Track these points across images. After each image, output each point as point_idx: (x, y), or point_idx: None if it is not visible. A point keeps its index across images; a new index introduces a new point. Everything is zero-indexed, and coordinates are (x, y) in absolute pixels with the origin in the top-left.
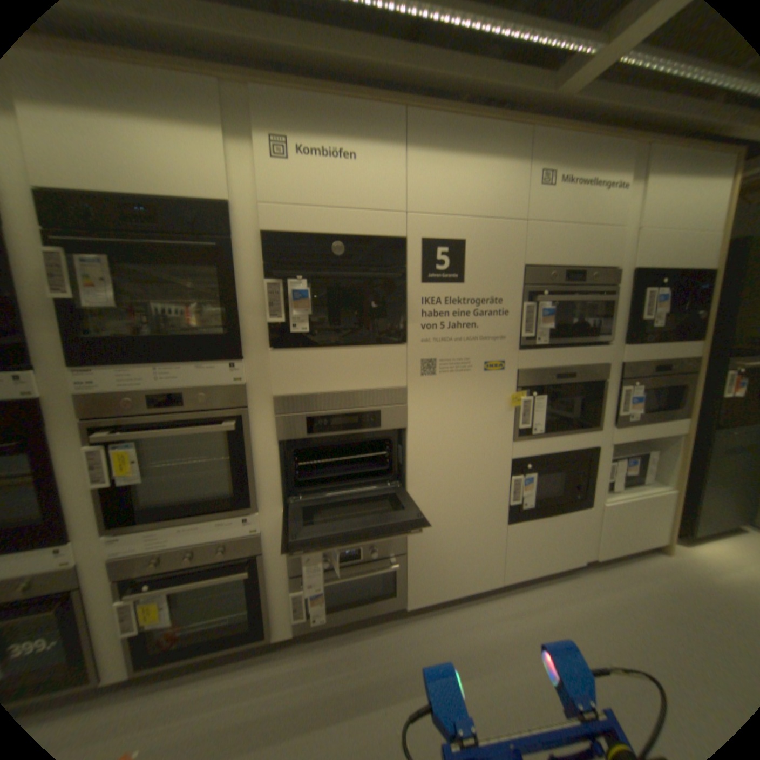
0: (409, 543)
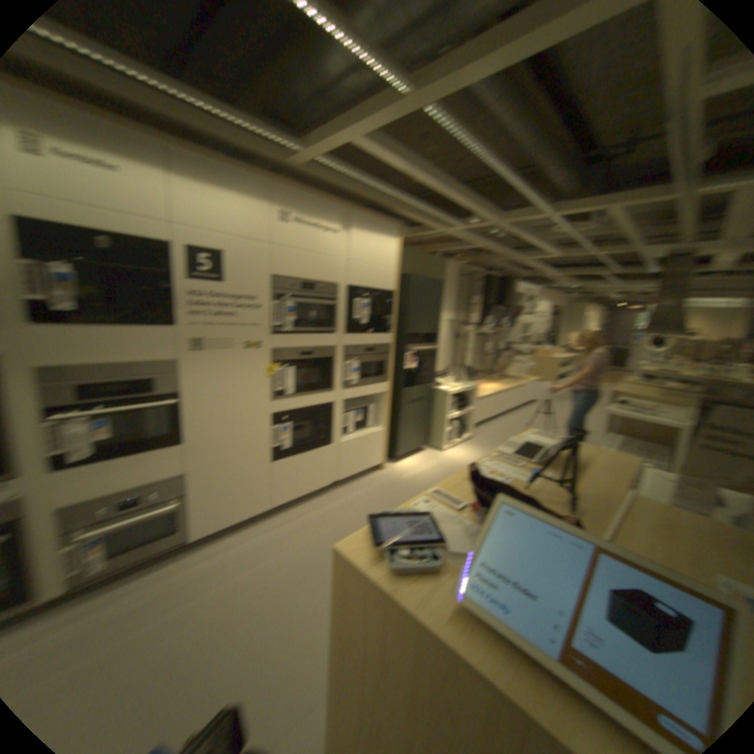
0: (182, 489)
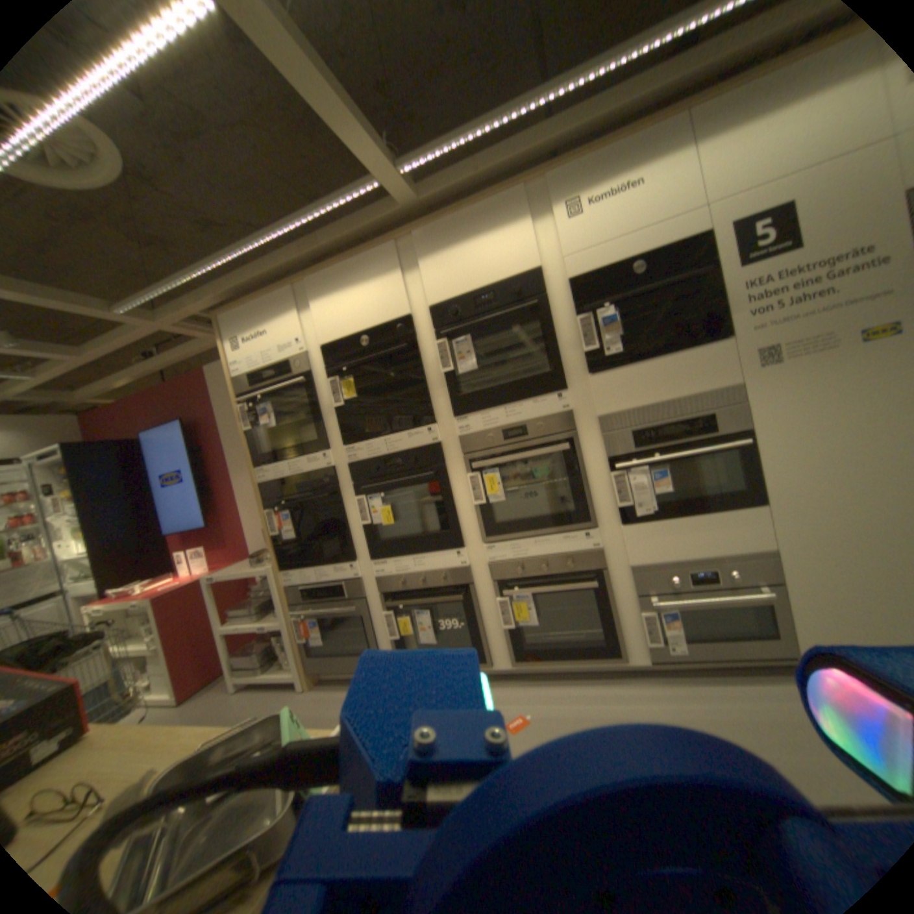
0: (786, 570)
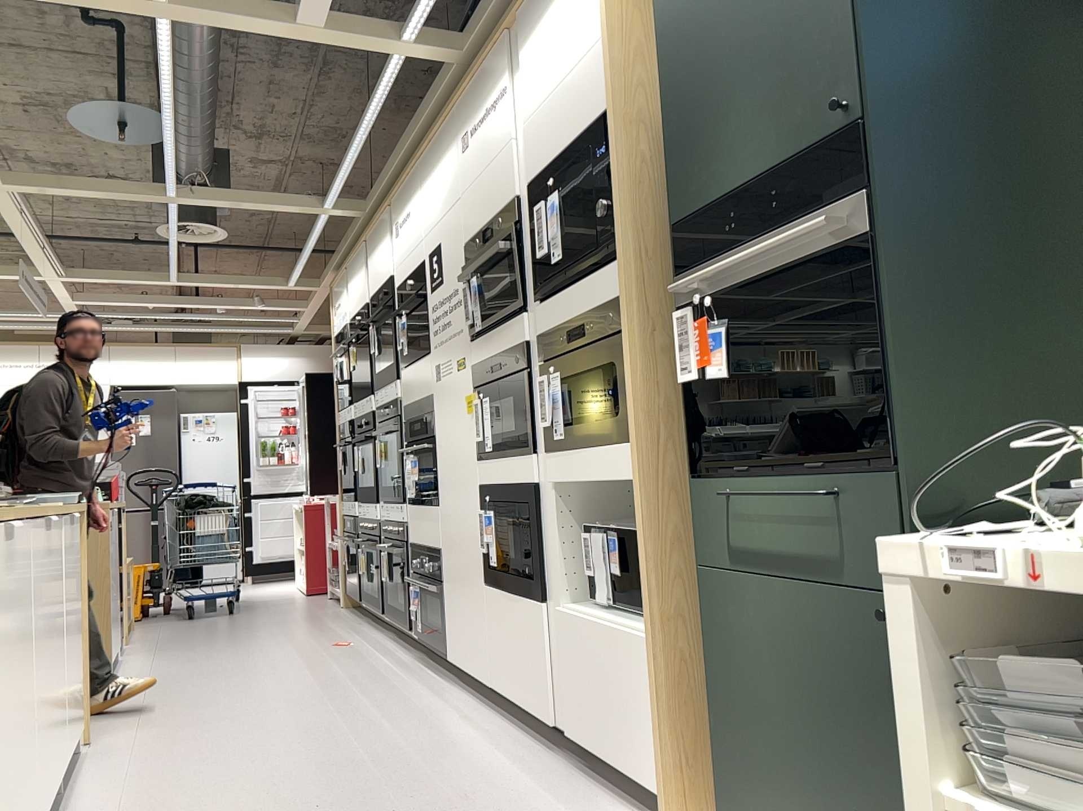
0: (443, 571)
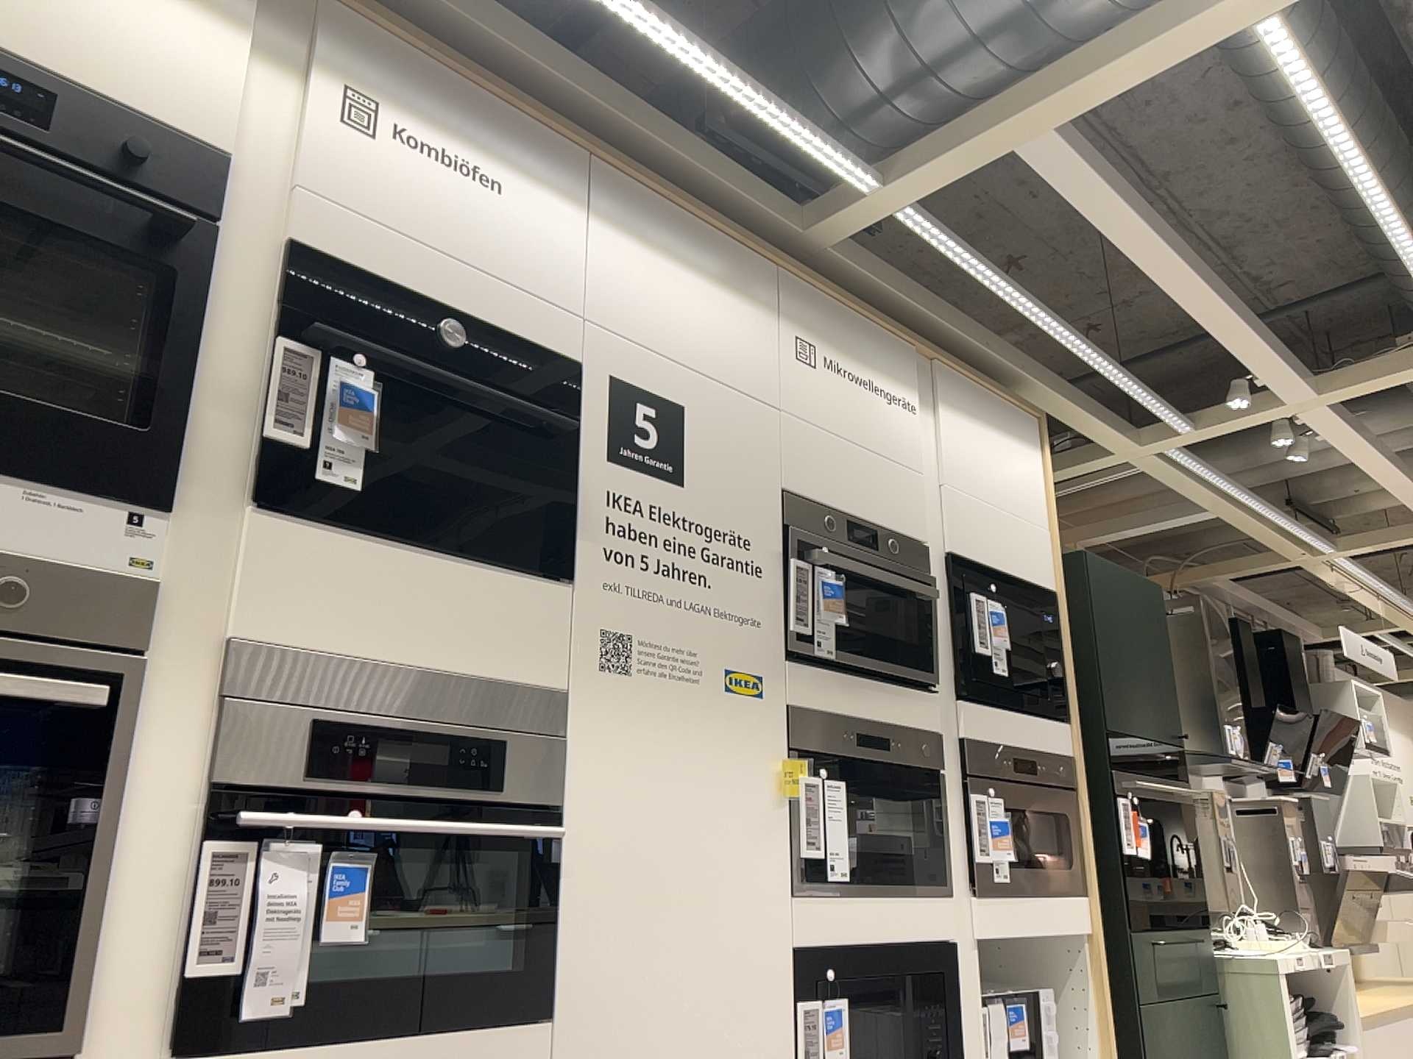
0: None
